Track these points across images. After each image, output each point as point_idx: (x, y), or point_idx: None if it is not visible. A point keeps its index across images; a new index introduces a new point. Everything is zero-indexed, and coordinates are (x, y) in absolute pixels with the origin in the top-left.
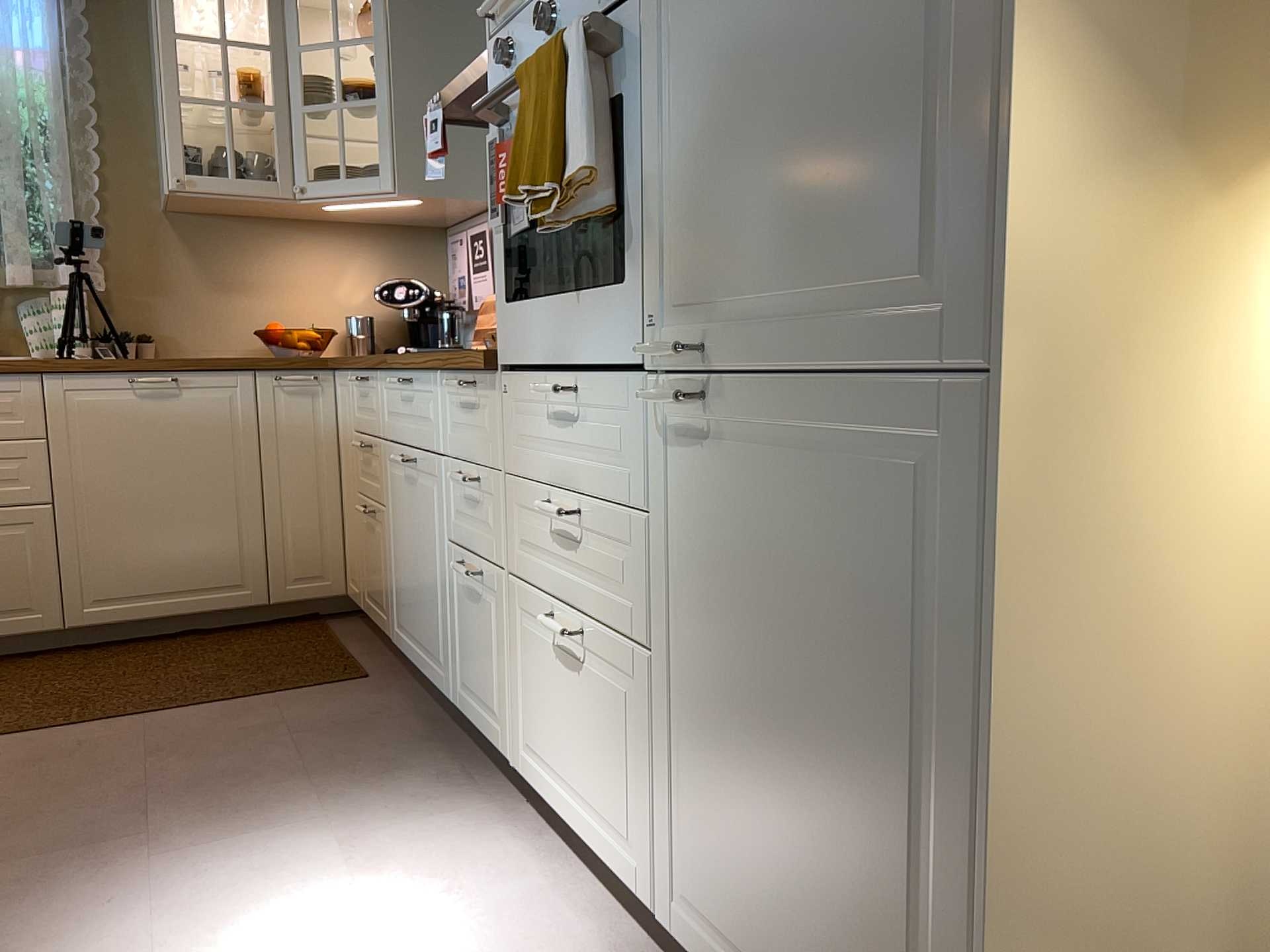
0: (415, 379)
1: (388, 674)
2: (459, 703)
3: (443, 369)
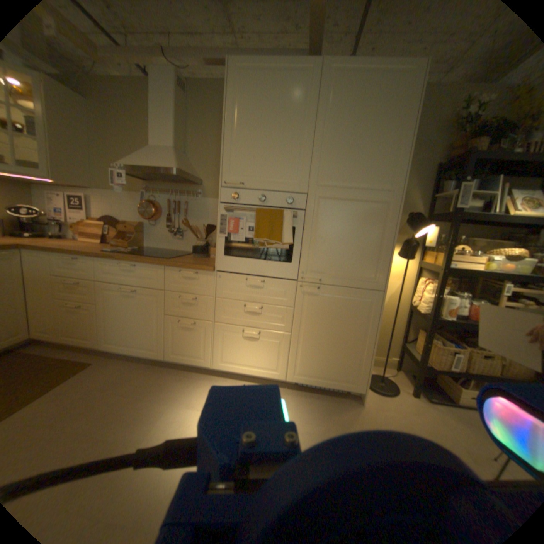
0: (138, 266)
1: (94, 361)
2: (168, 359)
3: (175, 267)
